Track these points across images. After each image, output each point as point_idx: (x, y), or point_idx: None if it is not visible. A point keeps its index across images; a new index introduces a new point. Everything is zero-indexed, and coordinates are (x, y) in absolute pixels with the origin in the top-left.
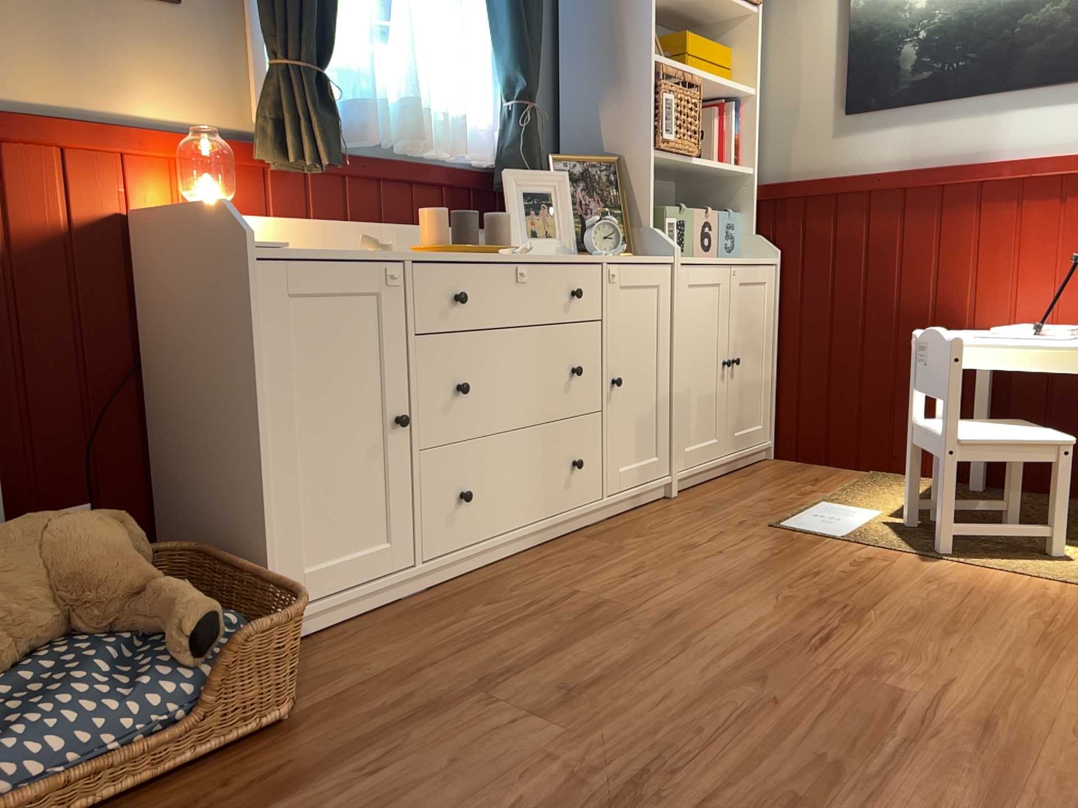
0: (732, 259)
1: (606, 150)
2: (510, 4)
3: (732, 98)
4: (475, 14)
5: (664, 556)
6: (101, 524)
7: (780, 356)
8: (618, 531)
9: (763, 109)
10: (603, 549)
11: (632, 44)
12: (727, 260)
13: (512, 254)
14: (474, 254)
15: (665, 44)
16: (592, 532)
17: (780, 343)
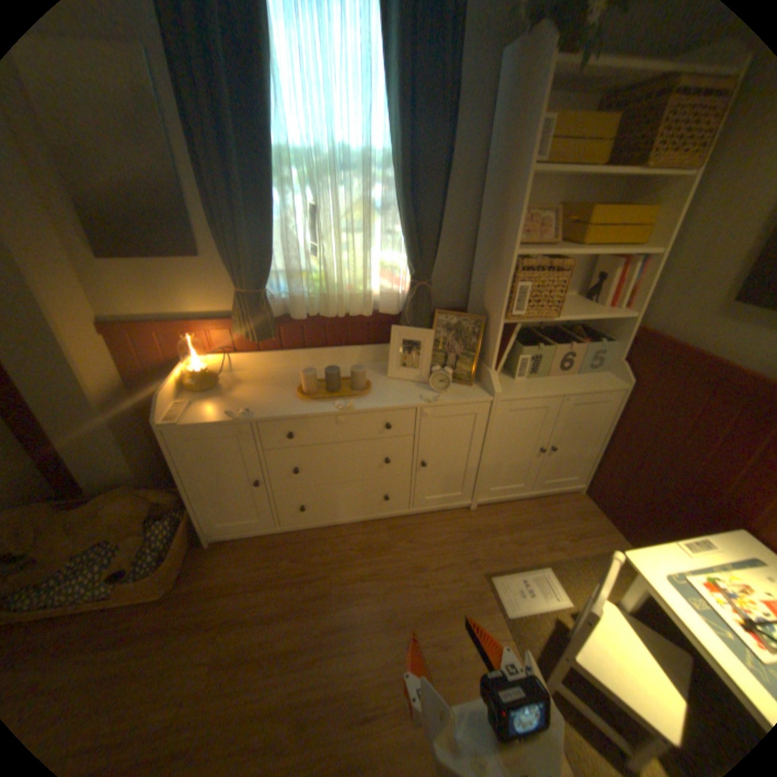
0: (573, 388)
1: (484, 306)
2: (404, 219)
3: (645, 250)
4: (393, 219)
5: (398, 570)
6: (127, 506)
7: (610, 445)
8: (407, 530)
9: (671, 265)
10: (382, 544)
11: (507, 238)
12: (564, 390)
13: (338, 408)
14: (327, 398)
15: (579, 210)
16: (396, 524)
17: (613, 438)
